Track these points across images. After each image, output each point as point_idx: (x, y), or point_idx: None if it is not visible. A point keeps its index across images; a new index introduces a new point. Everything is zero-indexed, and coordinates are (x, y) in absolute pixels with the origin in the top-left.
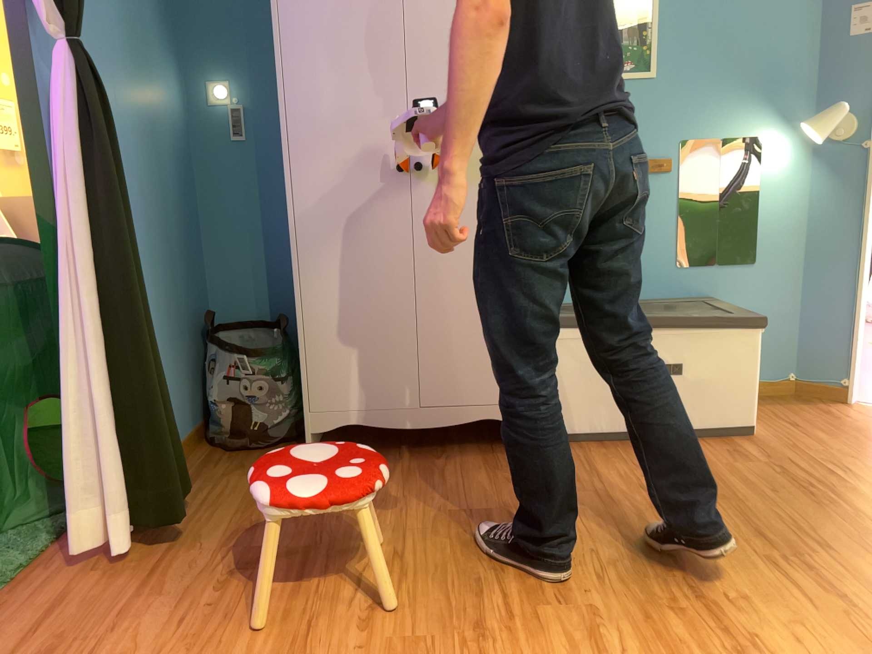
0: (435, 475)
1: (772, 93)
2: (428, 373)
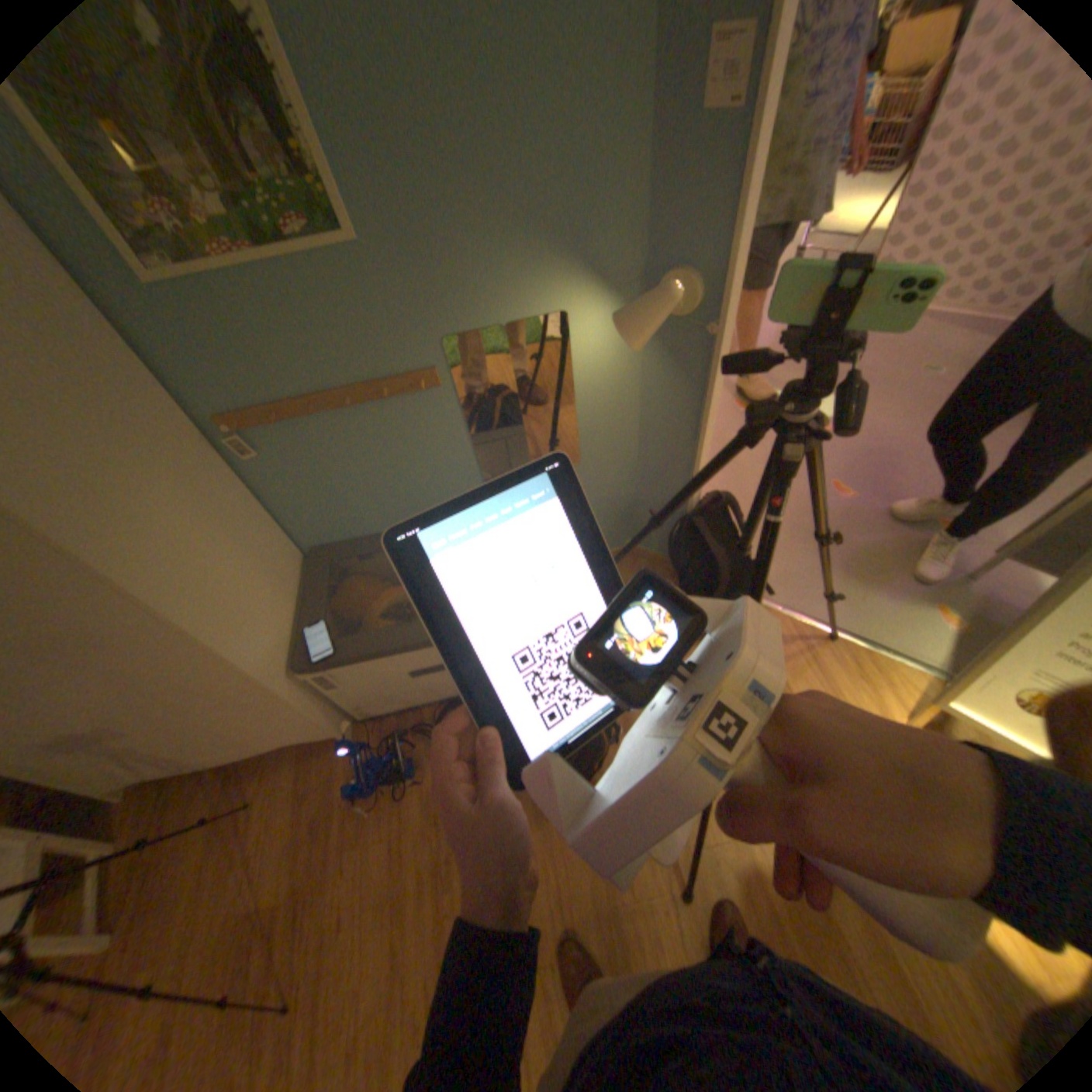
0: (245, 826)
1: (575, 237)
2: (198, 728)
